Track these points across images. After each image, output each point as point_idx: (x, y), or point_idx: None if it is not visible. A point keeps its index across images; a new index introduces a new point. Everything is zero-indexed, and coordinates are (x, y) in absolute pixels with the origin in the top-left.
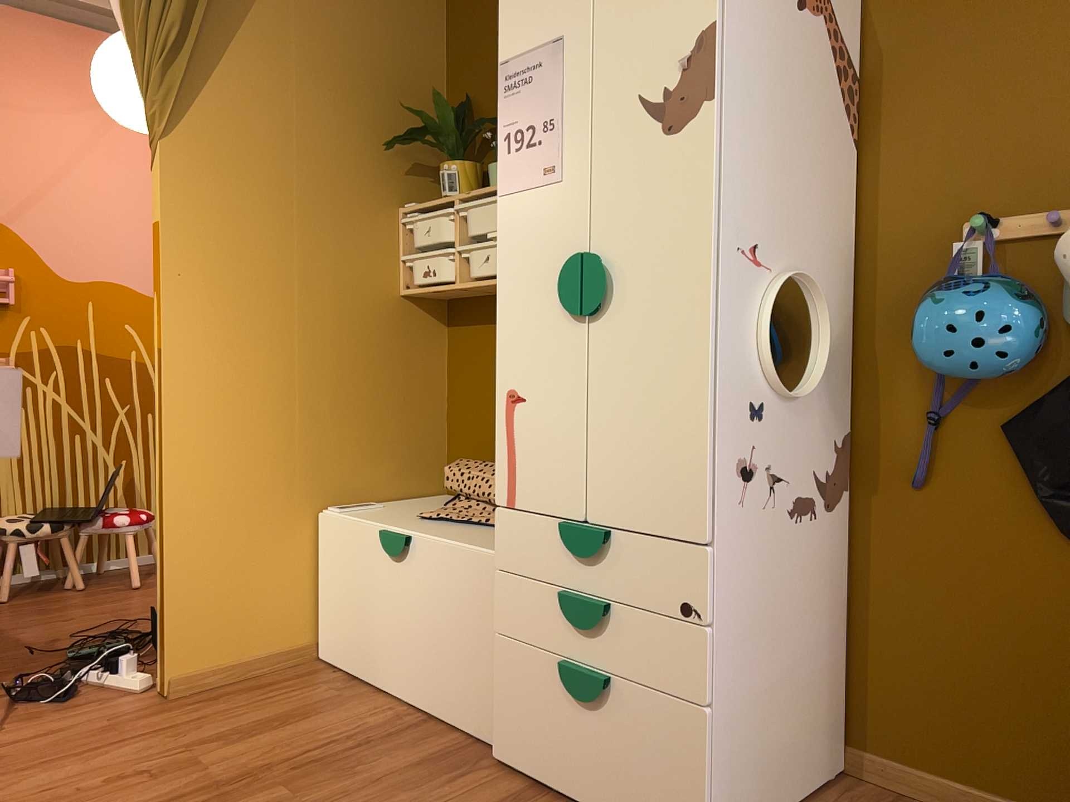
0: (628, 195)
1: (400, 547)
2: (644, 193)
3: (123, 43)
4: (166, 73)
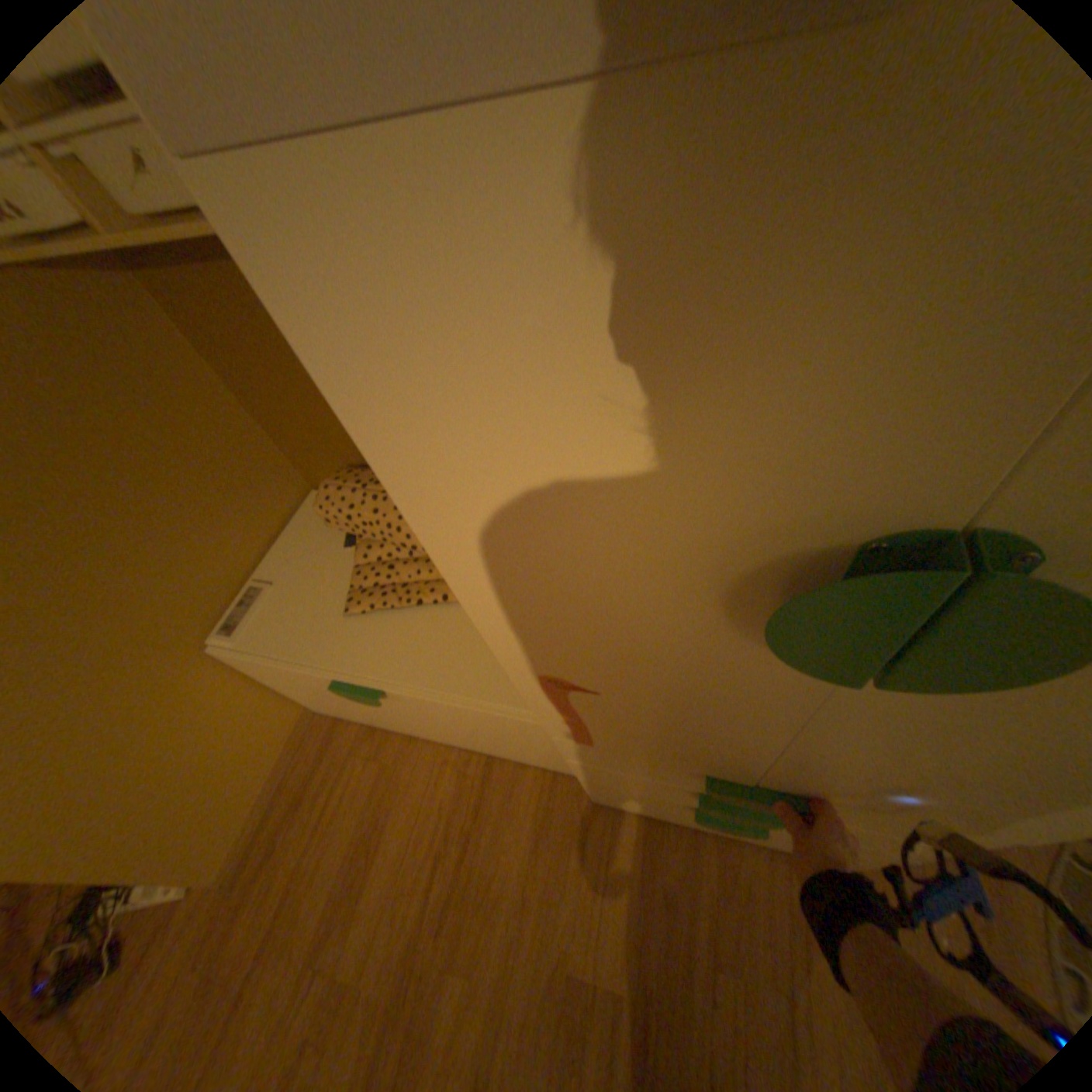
0: None
1: (378, 703)
2: None
3: None
4: None
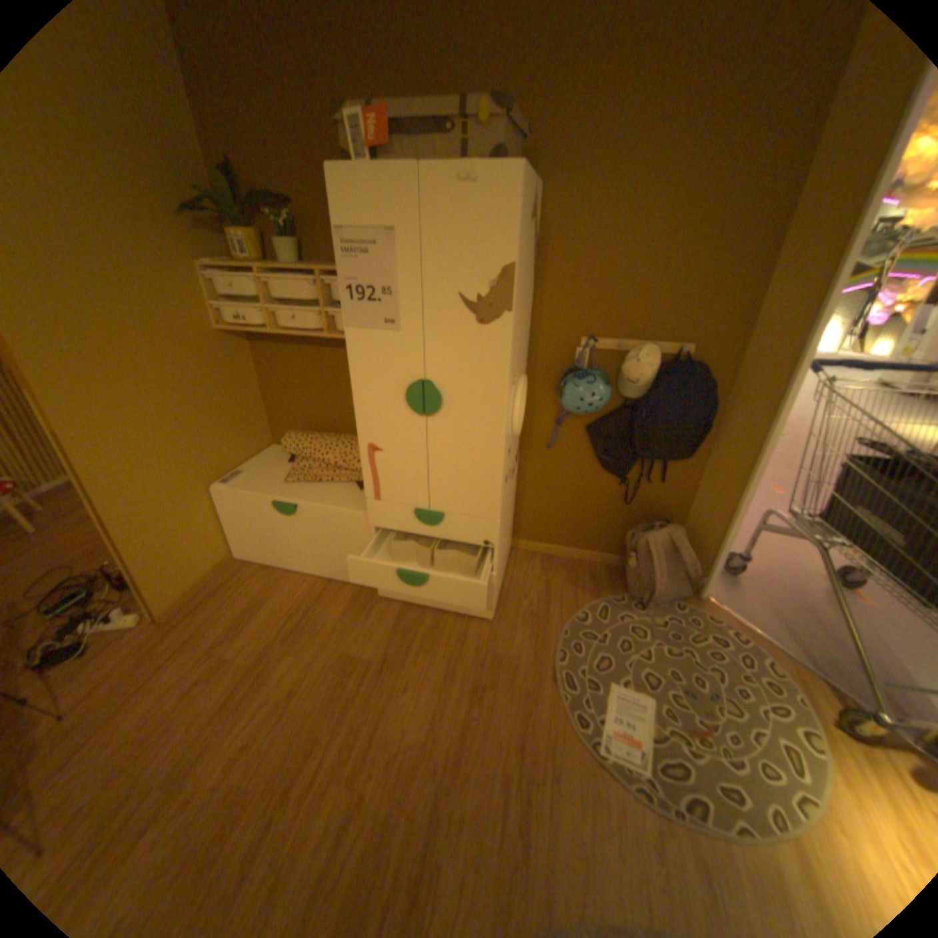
0: (452, 354)
1: (293, 512)
2: (463, 355)
3: None
4: None
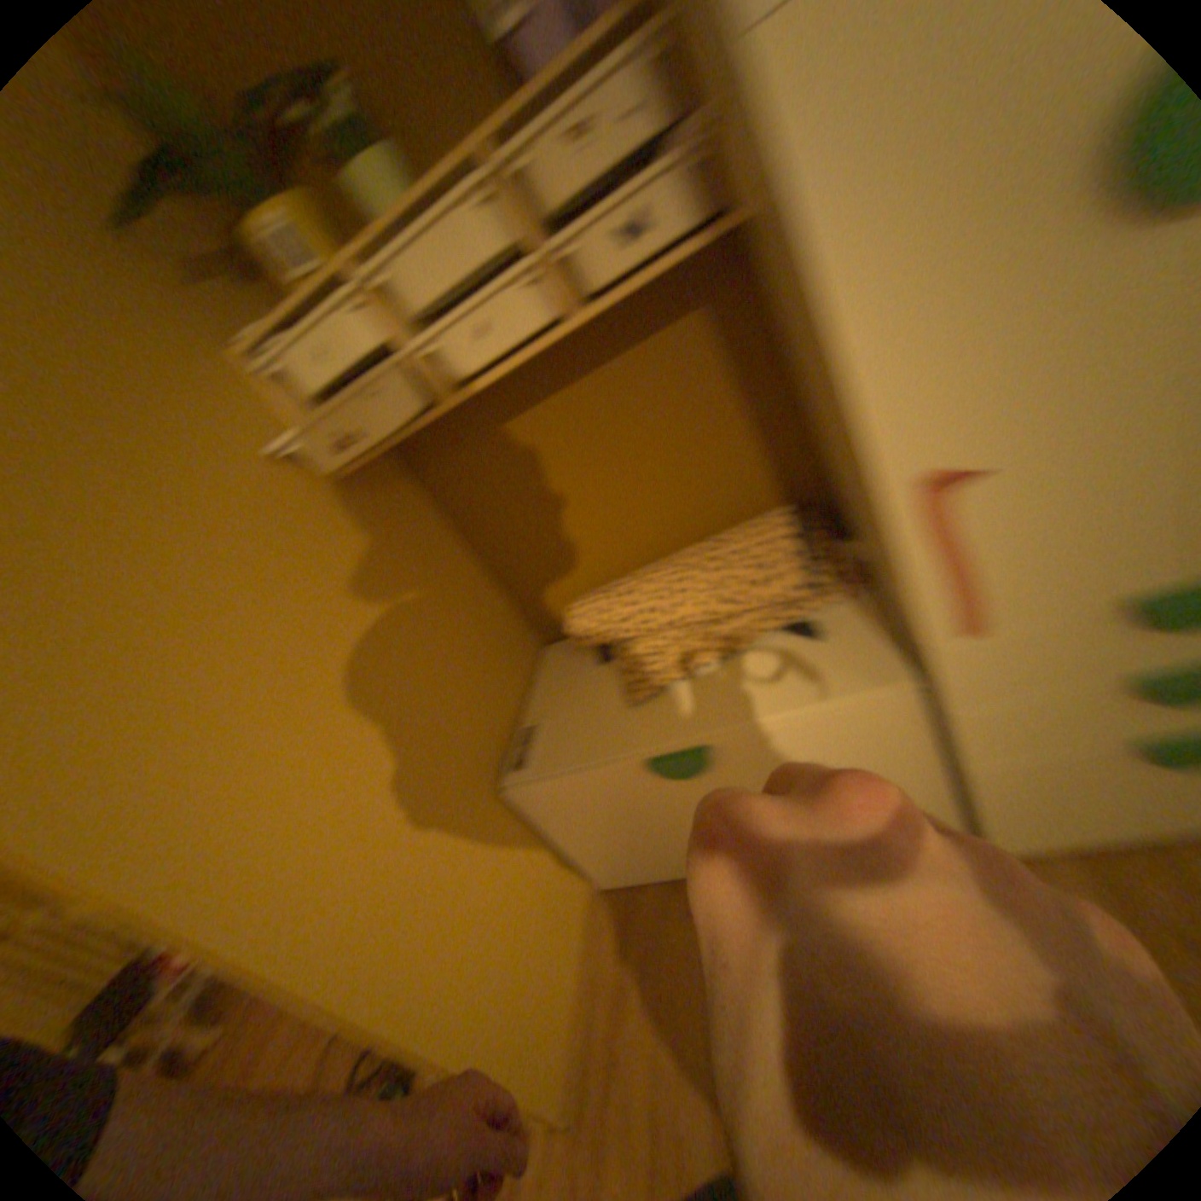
0: None
1: (706, 764)
2: None
3: None
4: None
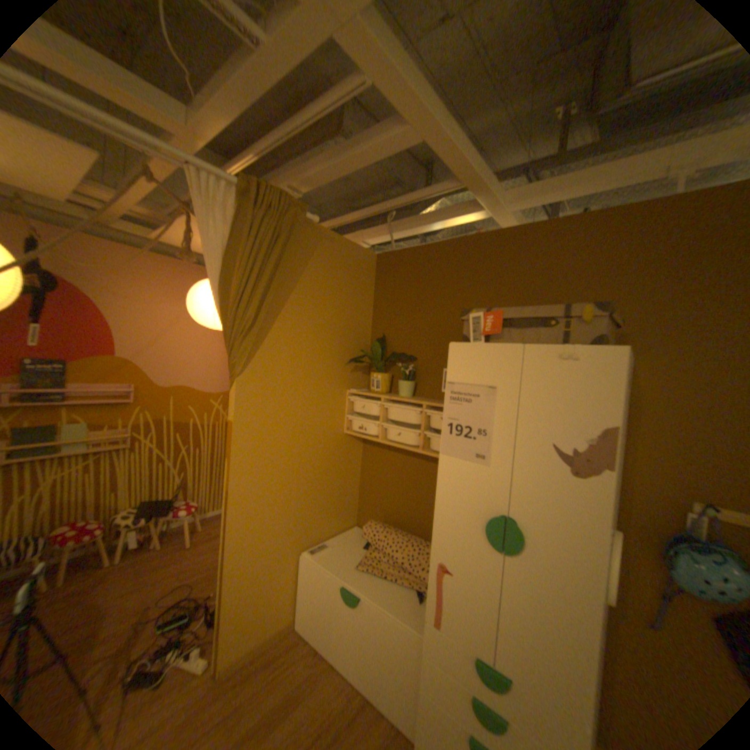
0: (540, 498)
1: (355, 605)
2: (553, 502)
3: (203, 287)
4: (241, 341)
